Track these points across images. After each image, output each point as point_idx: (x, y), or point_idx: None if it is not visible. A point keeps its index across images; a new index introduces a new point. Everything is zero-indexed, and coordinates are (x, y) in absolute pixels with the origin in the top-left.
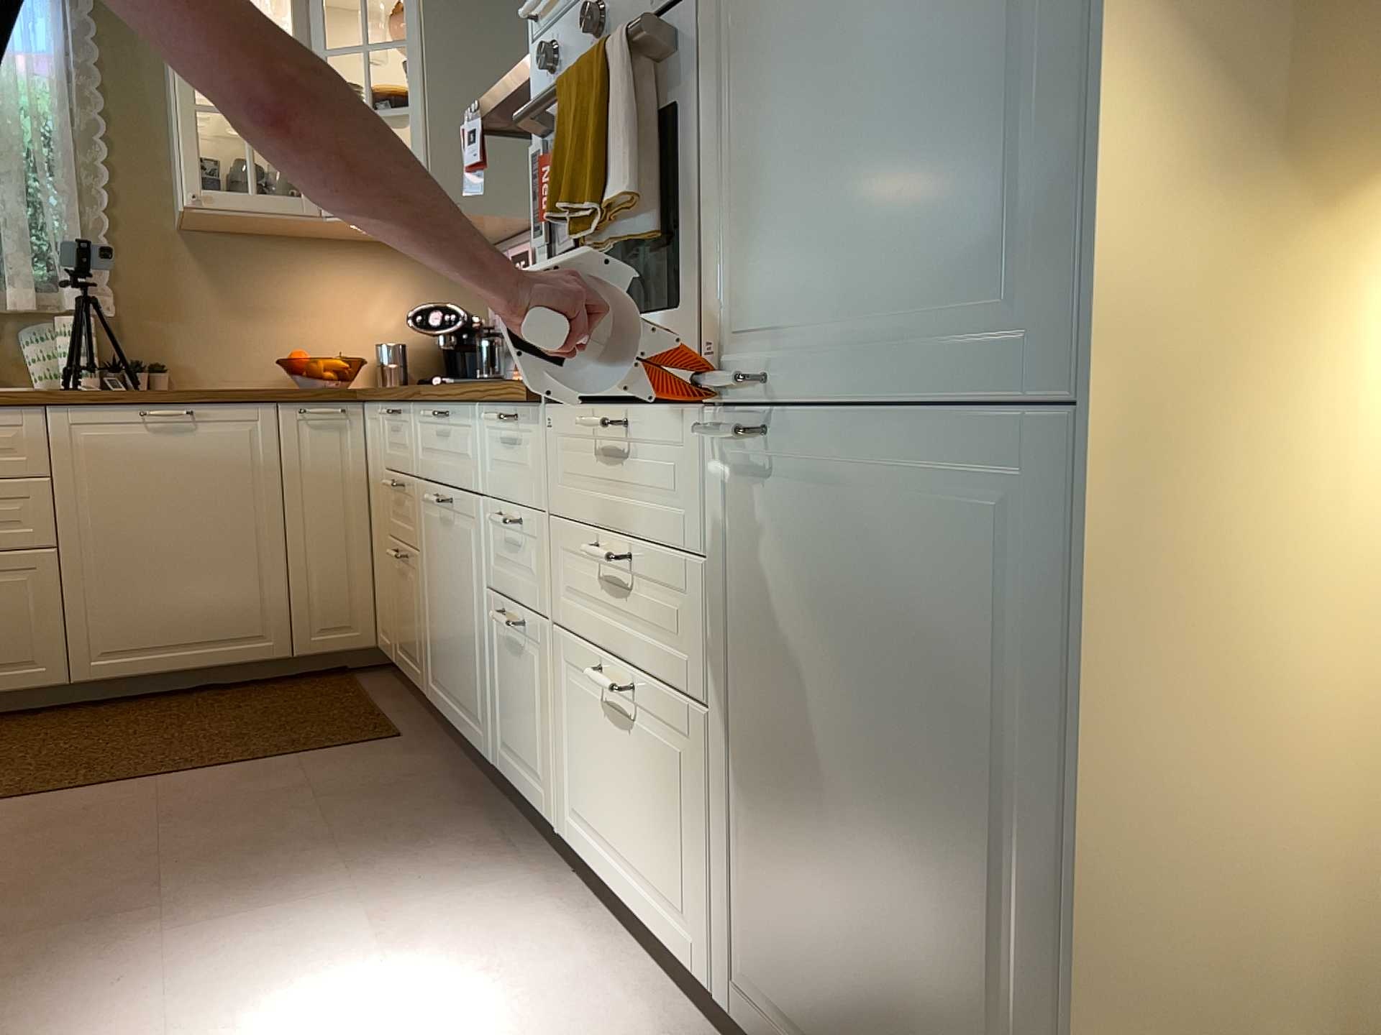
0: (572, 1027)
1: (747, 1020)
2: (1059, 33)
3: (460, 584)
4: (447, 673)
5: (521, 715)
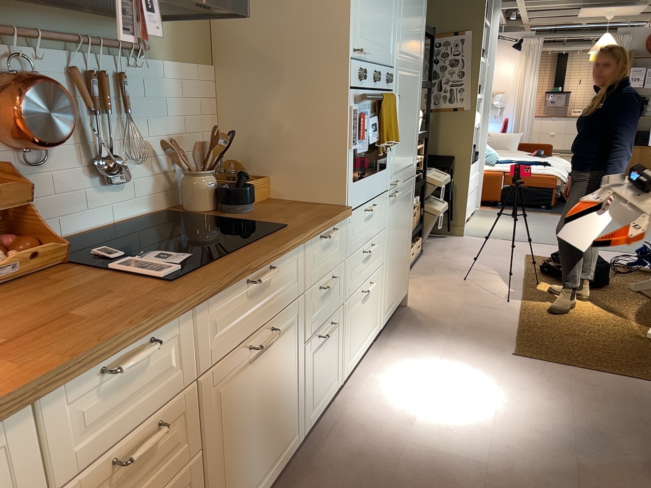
0: (393, 367)
1: (385, 319)
2: (416, 129)
3: (276, 379)
4: (253, 474)
5: (325, 371)
